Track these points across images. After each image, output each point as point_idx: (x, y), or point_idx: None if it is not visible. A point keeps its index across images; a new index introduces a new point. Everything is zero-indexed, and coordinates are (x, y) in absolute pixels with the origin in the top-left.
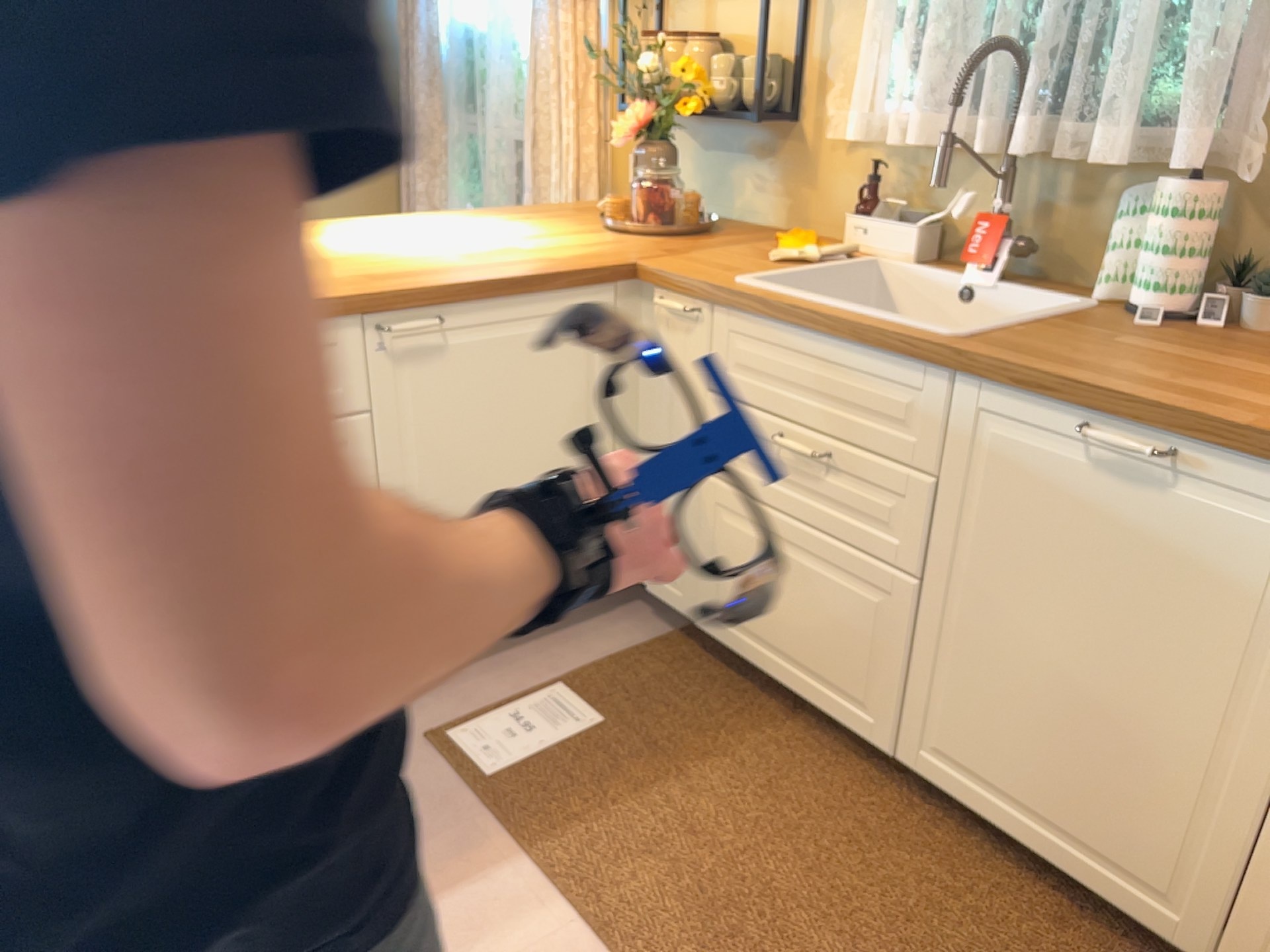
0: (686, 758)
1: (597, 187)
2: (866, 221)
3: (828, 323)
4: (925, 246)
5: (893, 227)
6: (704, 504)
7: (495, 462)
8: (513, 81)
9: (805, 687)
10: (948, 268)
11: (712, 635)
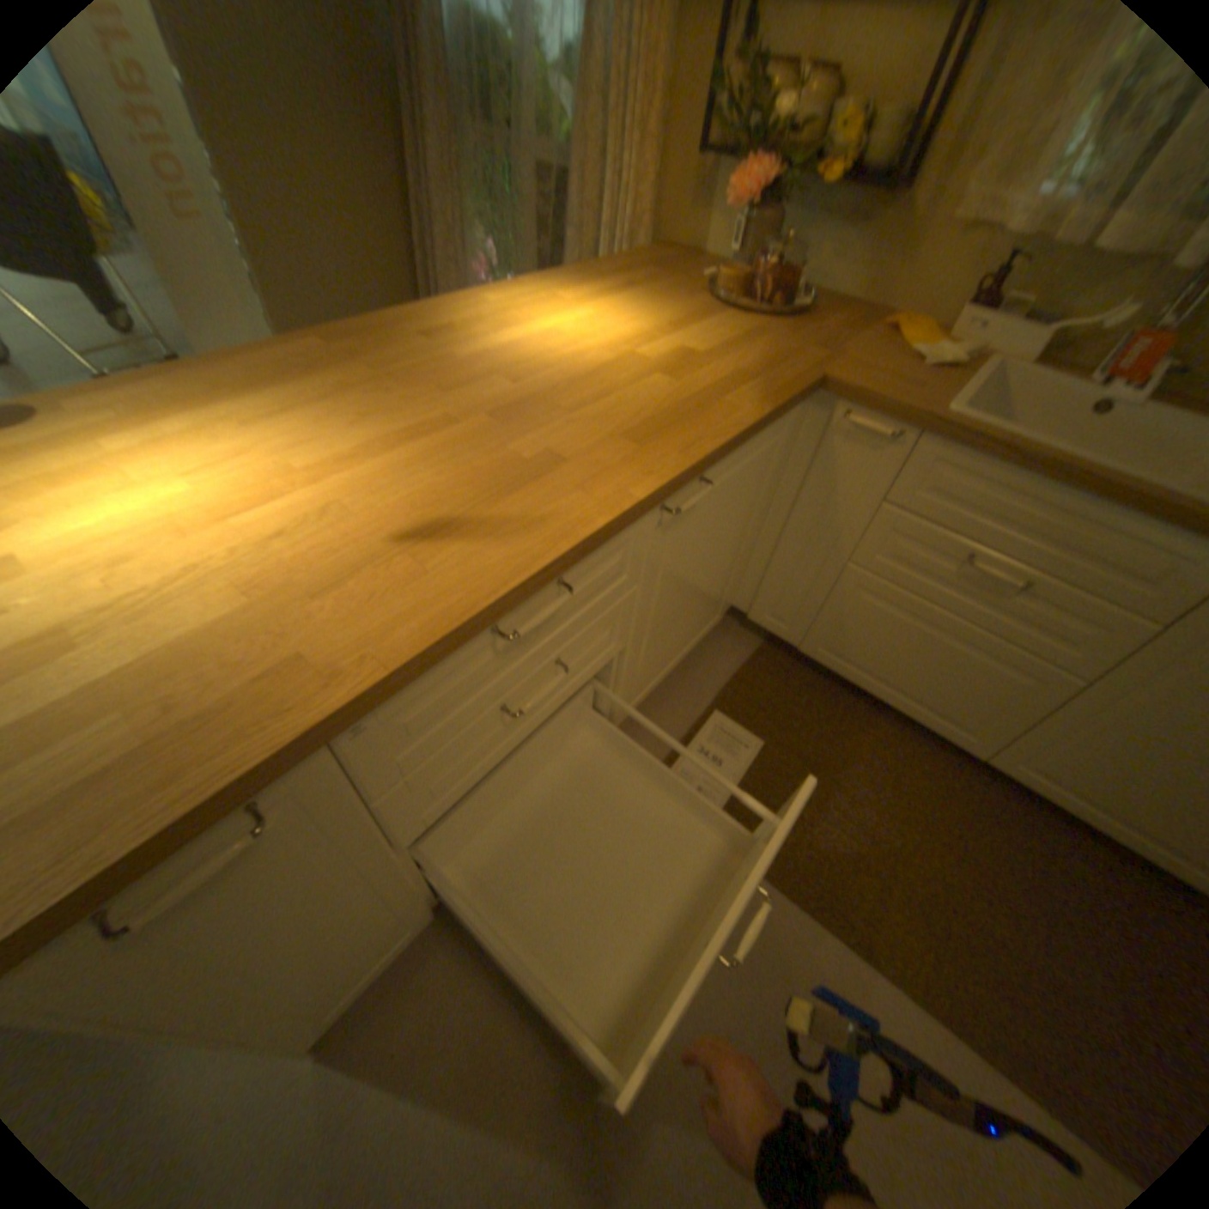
0: (835, 769)
1: (651, 229)
2: (994, 313)
3: (1106, 486)
4: (1049, 344)
5: (1027, 324)
6: (842, 581)
7: (697, 575)
8: (543, 88)
9: (911, 709)
10: (1068, 369)
11: (816, 659)
